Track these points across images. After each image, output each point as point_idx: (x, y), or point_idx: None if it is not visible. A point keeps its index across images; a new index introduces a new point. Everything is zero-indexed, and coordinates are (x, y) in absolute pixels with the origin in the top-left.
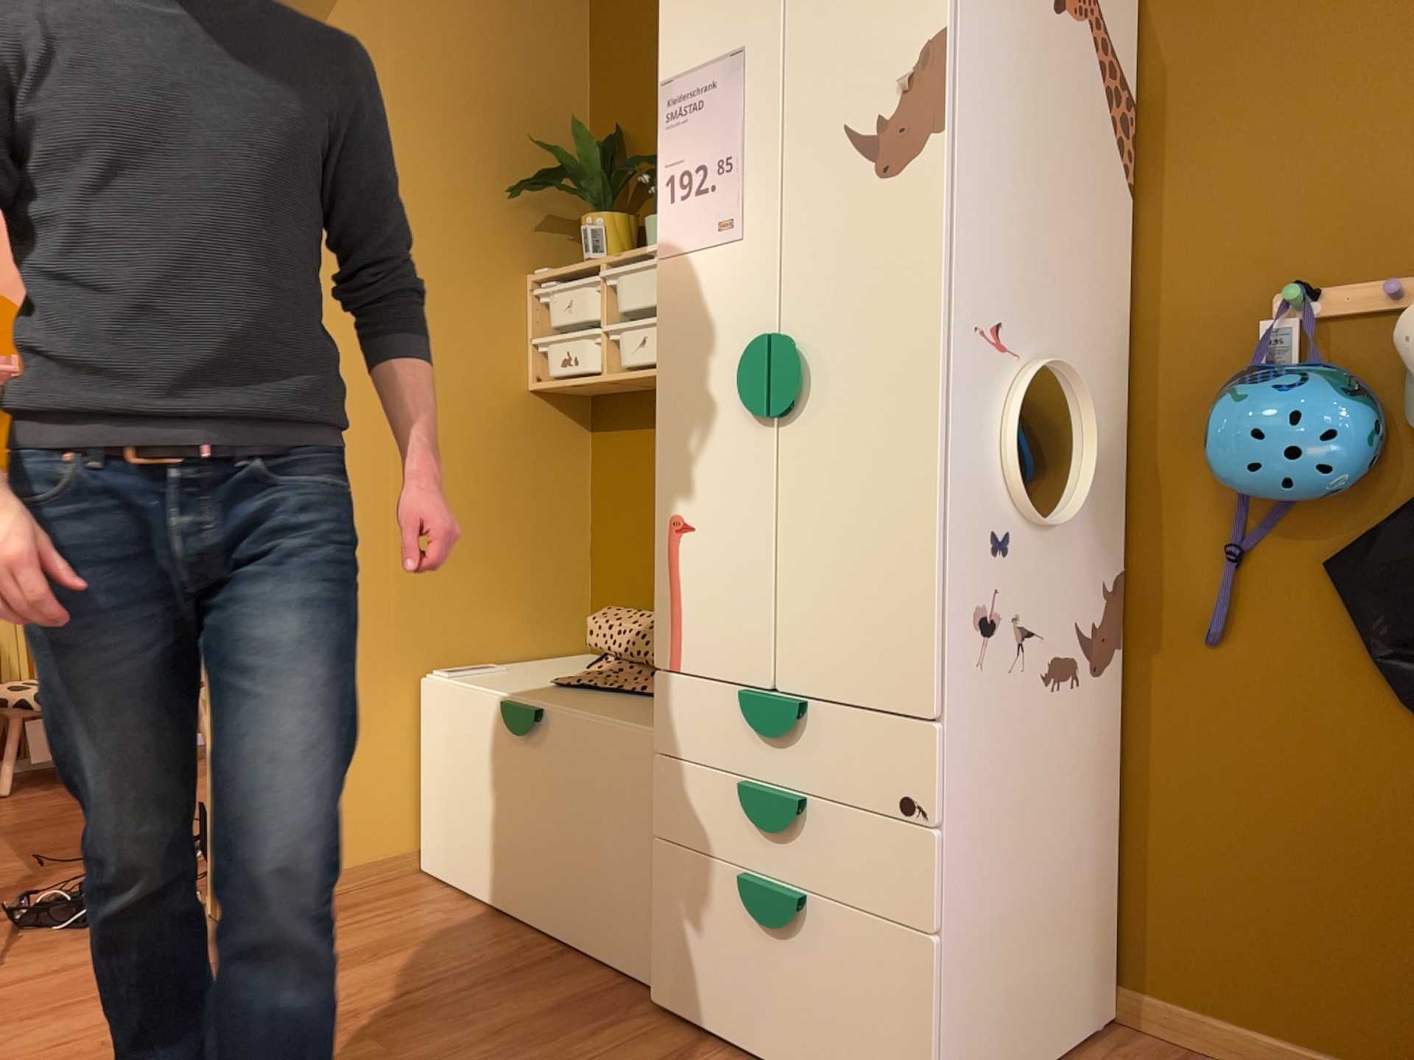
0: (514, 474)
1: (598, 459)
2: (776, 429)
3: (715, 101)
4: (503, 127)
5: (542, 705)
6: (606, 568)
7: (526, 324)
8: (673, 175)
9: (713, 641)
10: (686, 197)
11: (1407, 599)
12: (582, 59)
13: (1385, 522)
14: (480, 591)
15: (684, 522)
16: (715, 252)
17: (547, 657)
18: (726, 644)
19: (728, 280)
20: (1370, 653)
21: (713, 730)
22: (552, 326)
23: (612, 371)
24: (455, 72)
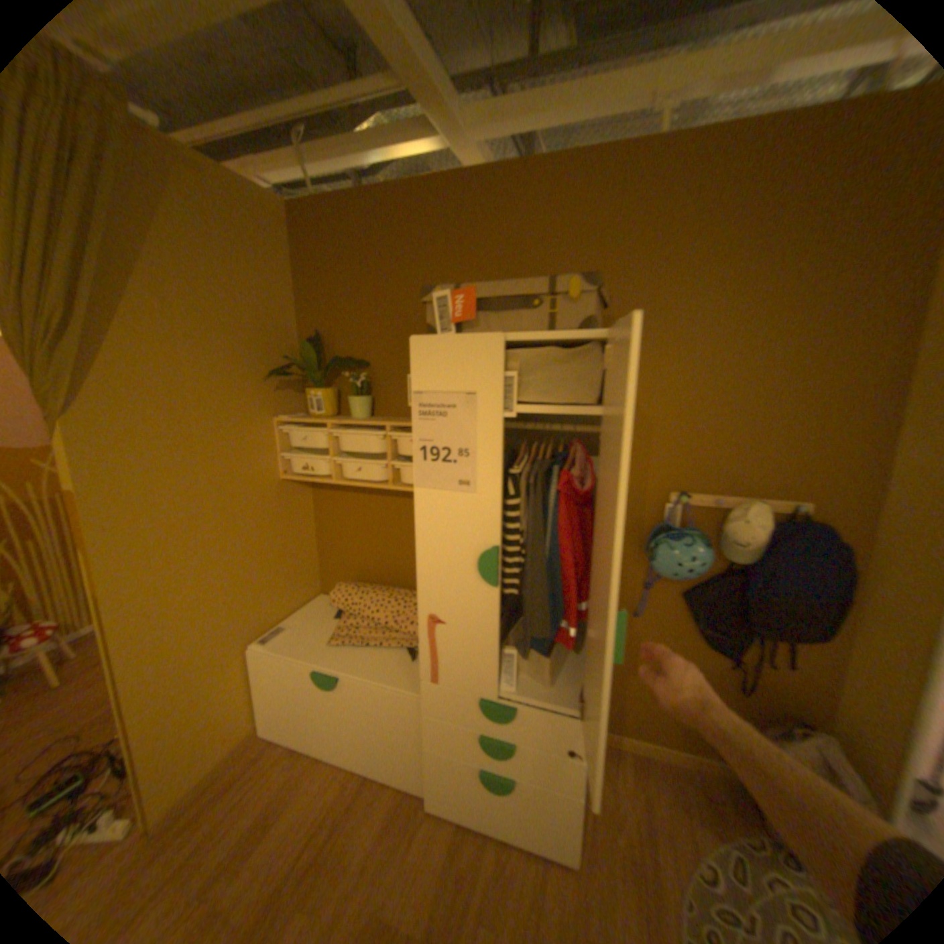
0: (279, 526)
1: (318, 503)
2: (498, 590)
3: (454, 415)
4: (250, 335)
5: (337, 673)
6: (328, 555)
7: (275, 445)
8: (424, 446)
9: (458, 675)
10: (434, 461)
11: (713, 612)
12: (288, 286)
13: (707, 584)
14: (268, 591)
15: (438, 619)
16: (456, 495)
17: (303, 604)
18: (466, 677)
19: (465, 511)
20: (697, 628)
21: (458, 710)
22: (289, 442)
23: (334, 474)
24: (219, 305)
